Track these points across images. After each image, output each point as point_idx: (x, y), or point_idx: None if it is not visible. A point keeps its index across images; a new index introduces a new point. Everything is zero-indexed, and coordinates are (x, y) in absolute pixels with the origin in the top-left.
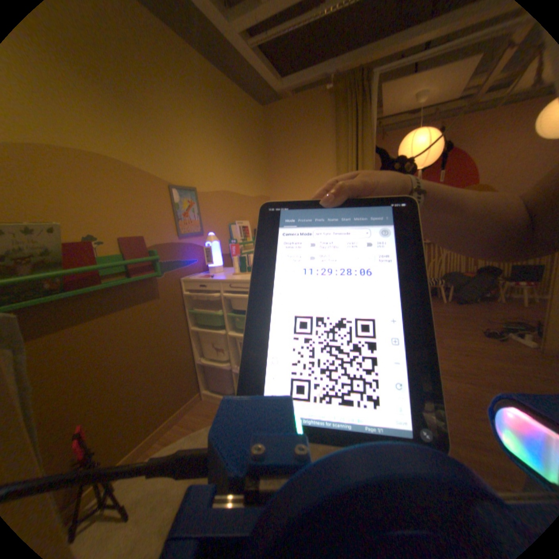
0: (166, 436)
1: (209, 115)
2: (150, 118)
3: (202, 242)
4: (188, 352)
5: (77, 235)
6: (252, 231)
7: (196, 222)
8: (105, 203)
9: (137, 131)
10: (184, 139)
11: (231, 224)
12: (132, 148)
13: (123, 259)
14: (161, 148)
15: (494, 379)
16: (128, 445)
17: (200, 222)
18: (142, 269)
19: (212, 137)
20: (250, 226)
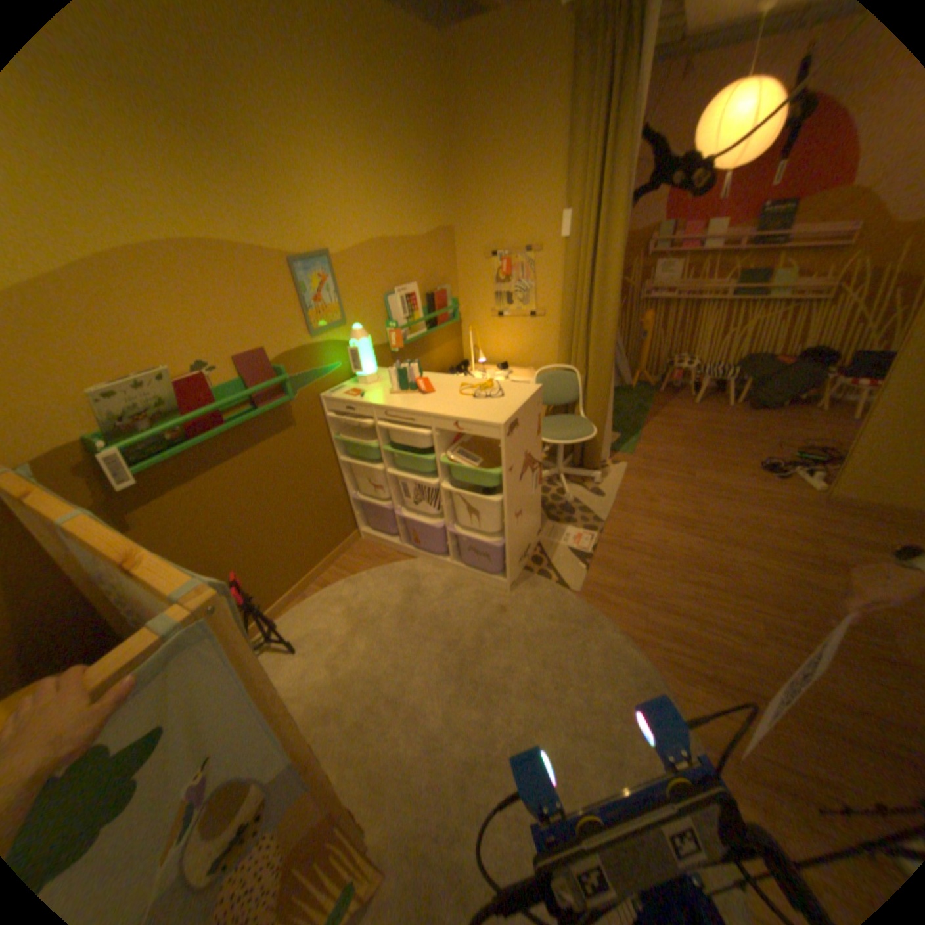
0: (323, 578)
1: (338, 101)
2: (243, 148)
3: (345, 335)
4: (339, 486)
5: (183, 366)
6: (423, 299)
7: (334, 307)
8: (206, 313)
9: (228, 181)
10: (301, 168)
11: (387, 296)
12: (225, 214)
13: (242, 385)
14: (268, 197)
15: (739, 532)
16: (283, 587)
17: (340, 306)
18: (268, 395)
19: (346, 144)
20: (418, 293)
